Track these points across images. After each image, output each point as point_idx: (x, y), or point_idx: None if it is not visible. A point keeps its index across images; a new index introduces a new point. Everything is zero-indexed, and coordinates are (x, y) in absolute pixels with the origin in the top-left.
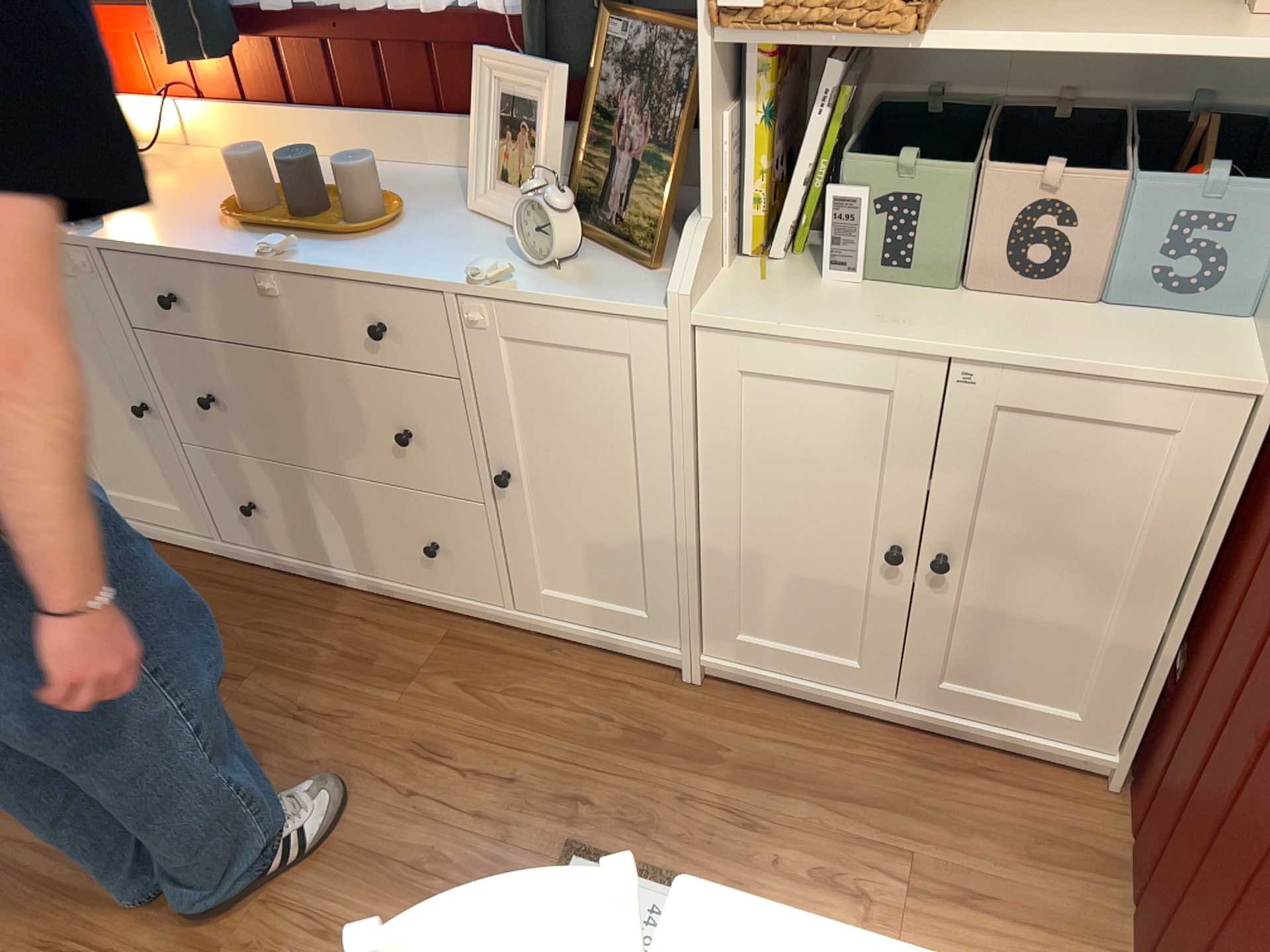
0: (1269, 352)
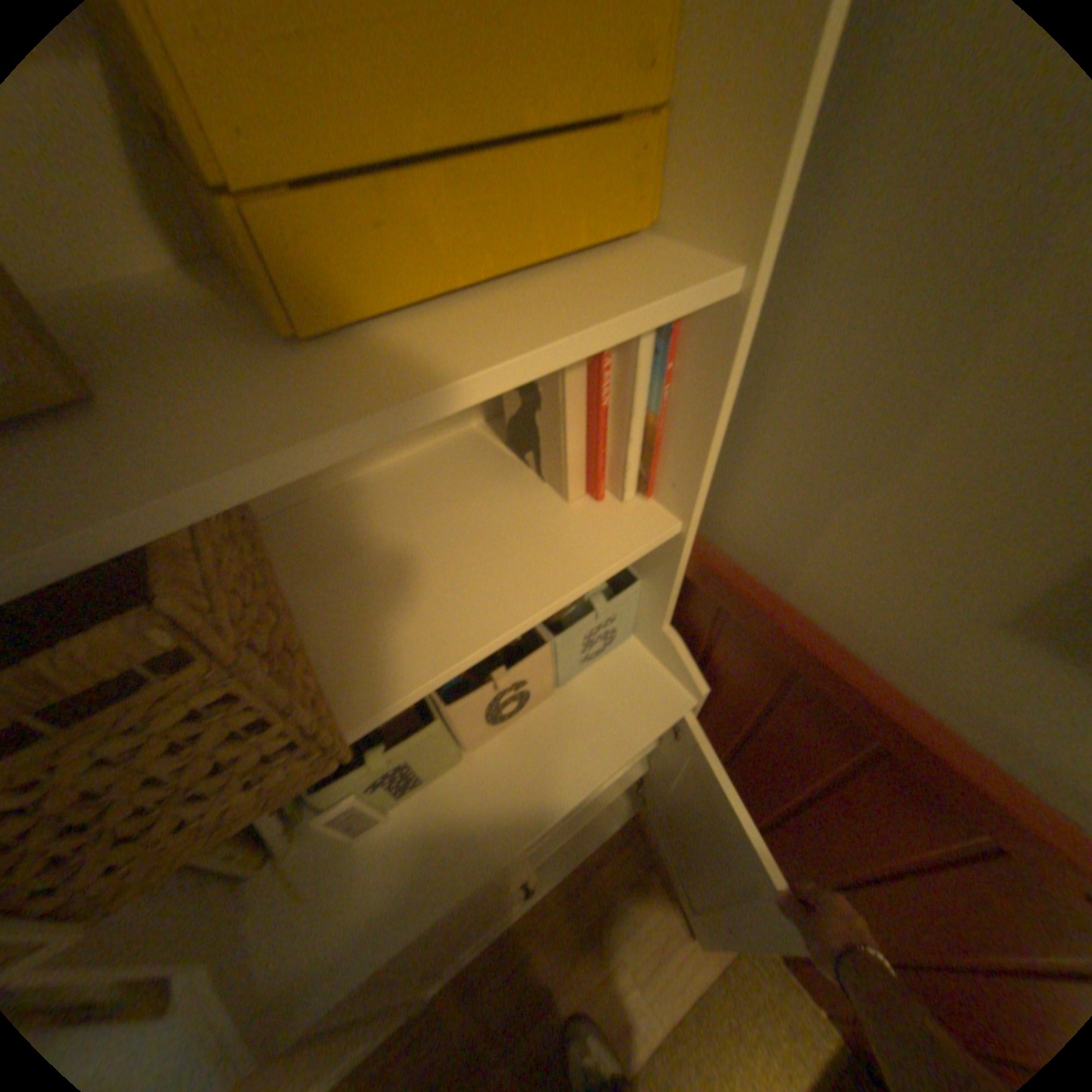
0: (675, 675)
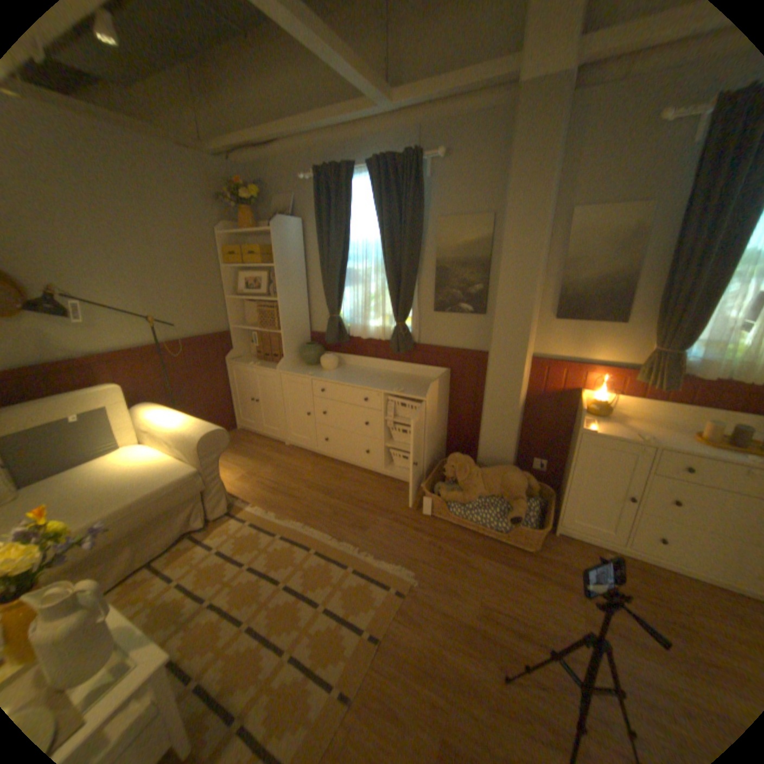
0: None
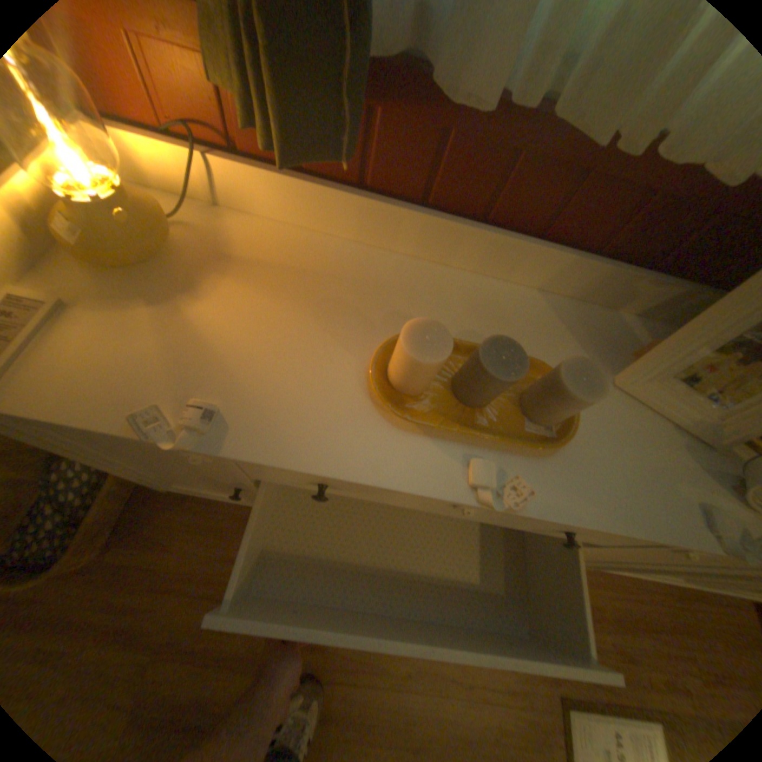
0: None
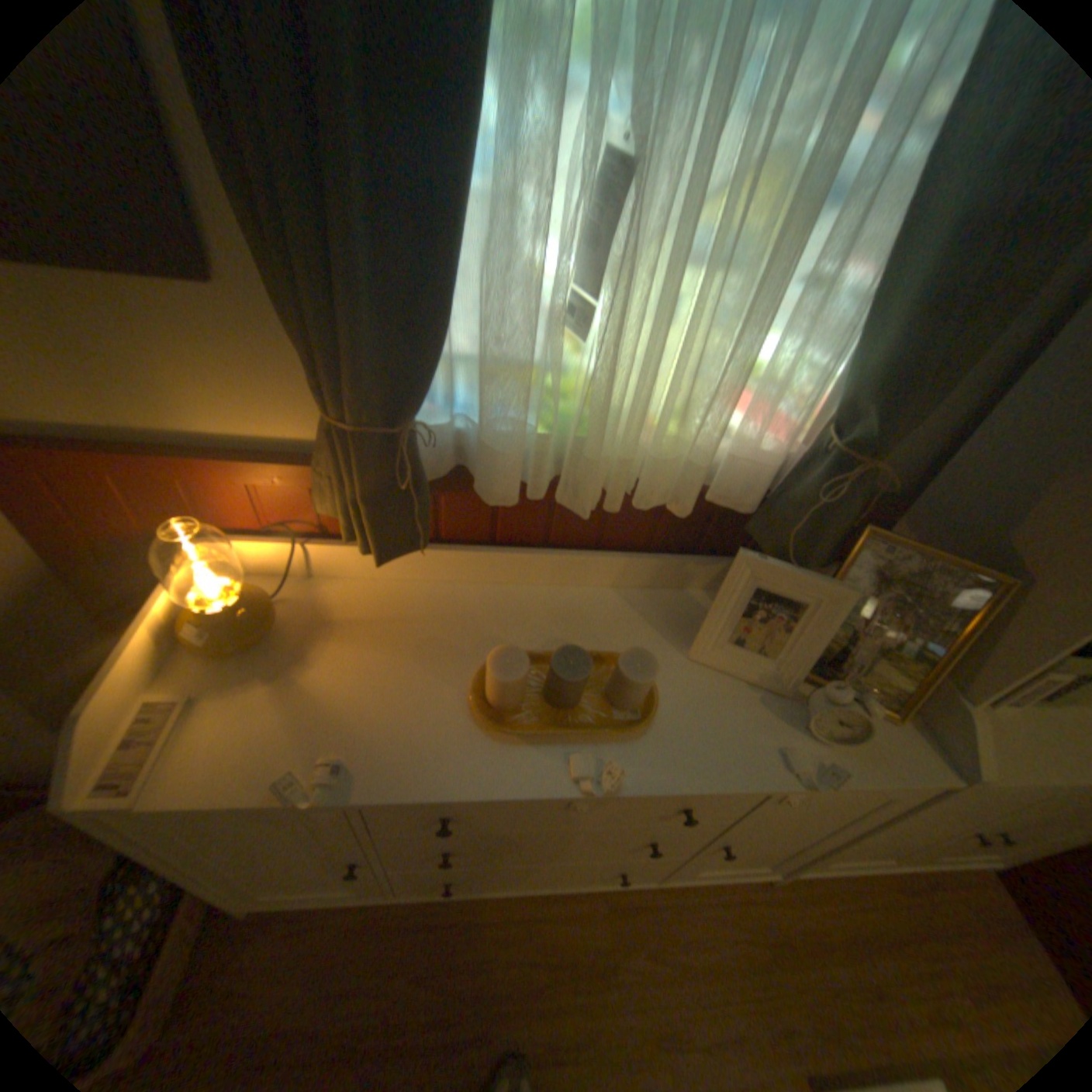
0: None
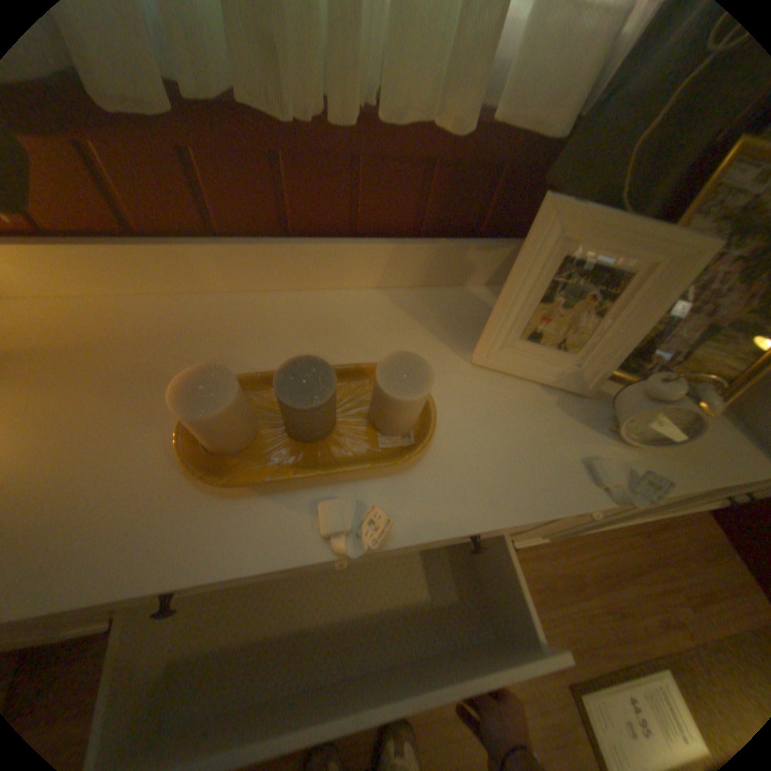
0: None
